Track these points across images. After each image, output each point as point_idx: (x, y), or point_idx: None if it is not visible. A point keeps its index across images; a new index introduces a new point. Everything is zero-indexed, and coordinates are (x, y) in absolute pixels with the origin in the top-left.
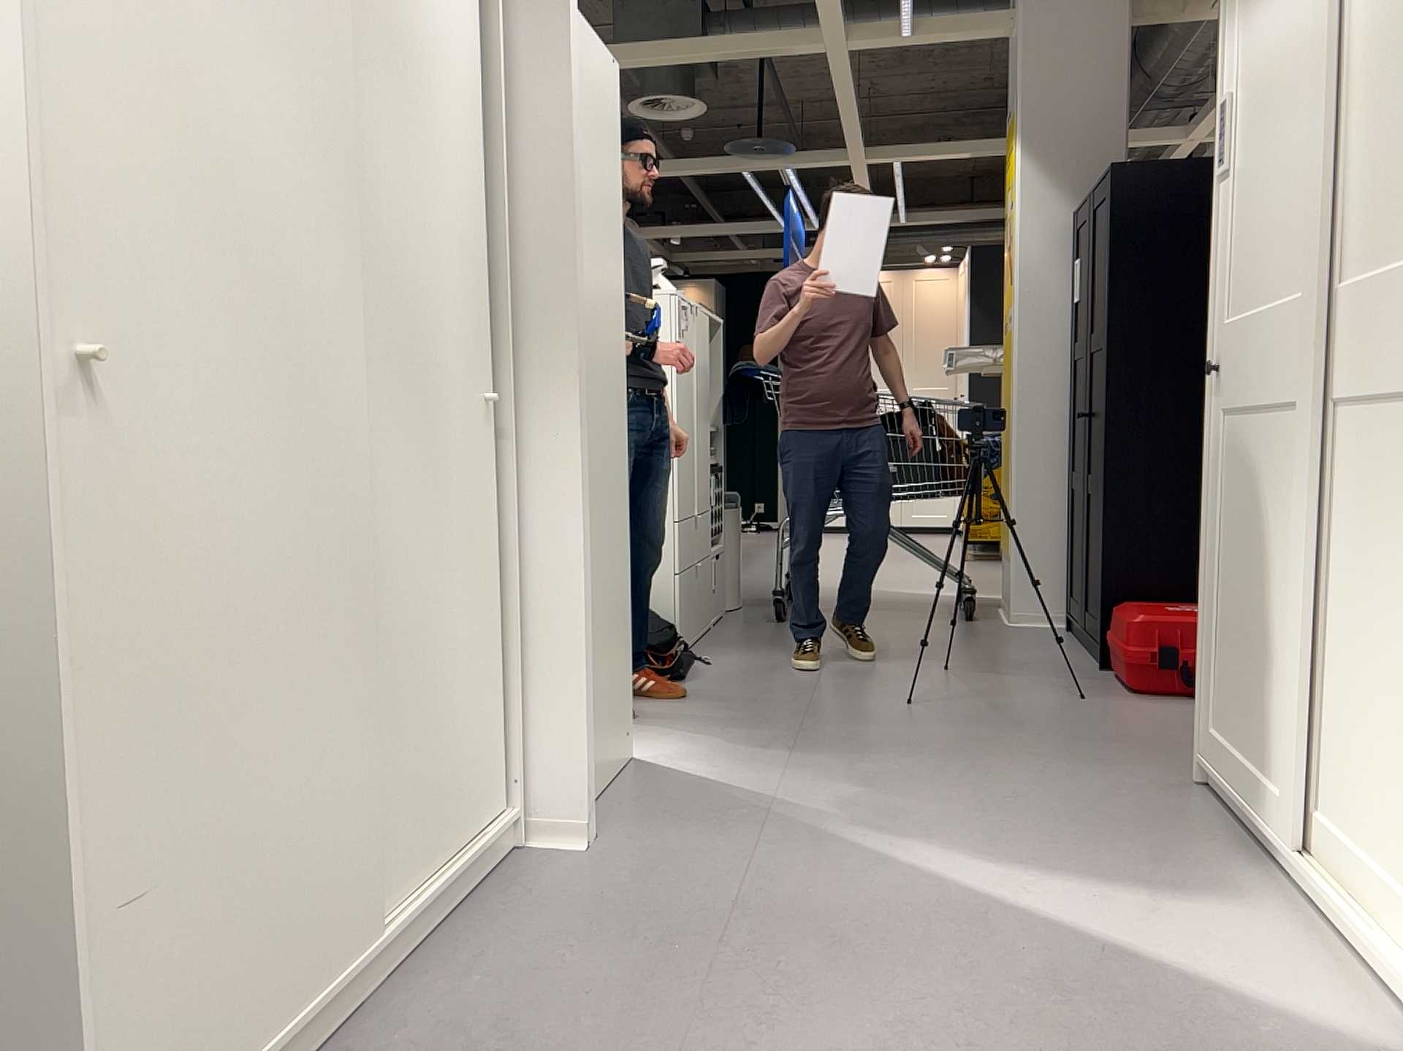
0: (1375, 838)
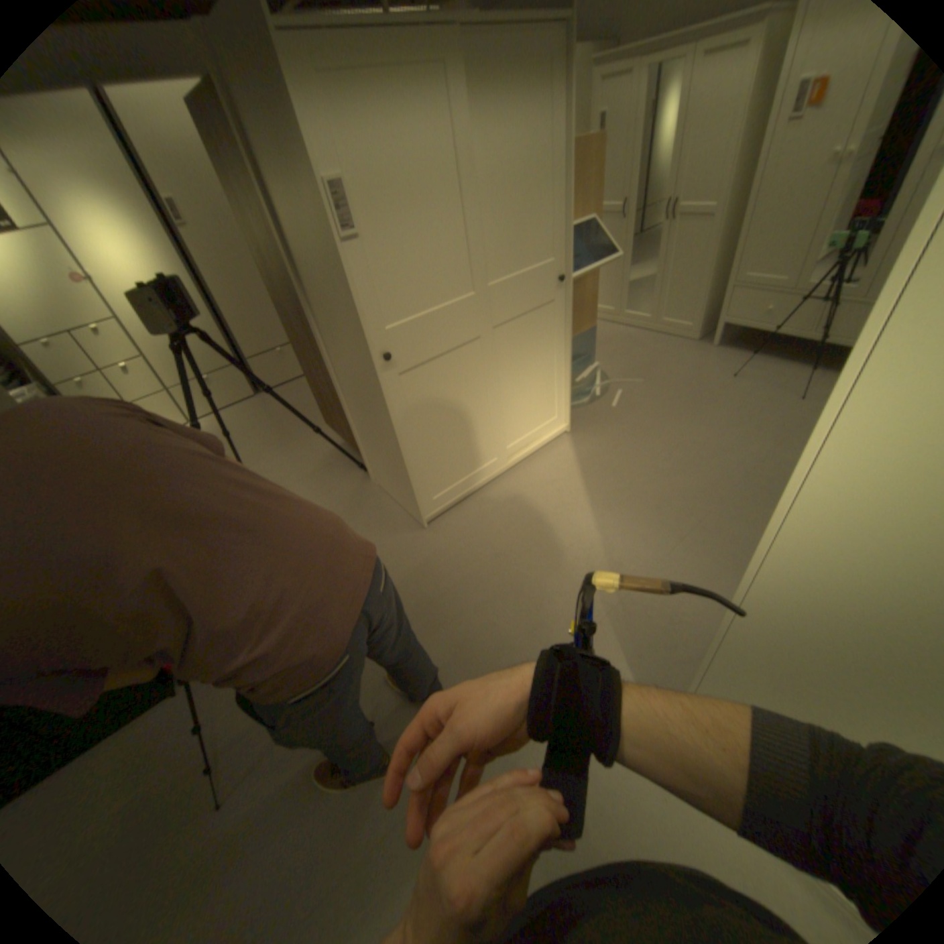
0: (543, 420)
